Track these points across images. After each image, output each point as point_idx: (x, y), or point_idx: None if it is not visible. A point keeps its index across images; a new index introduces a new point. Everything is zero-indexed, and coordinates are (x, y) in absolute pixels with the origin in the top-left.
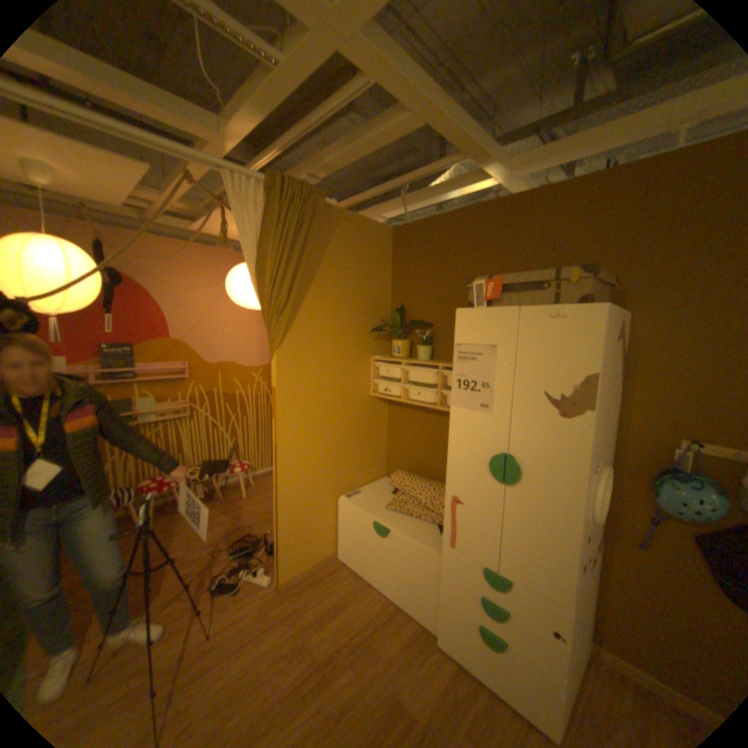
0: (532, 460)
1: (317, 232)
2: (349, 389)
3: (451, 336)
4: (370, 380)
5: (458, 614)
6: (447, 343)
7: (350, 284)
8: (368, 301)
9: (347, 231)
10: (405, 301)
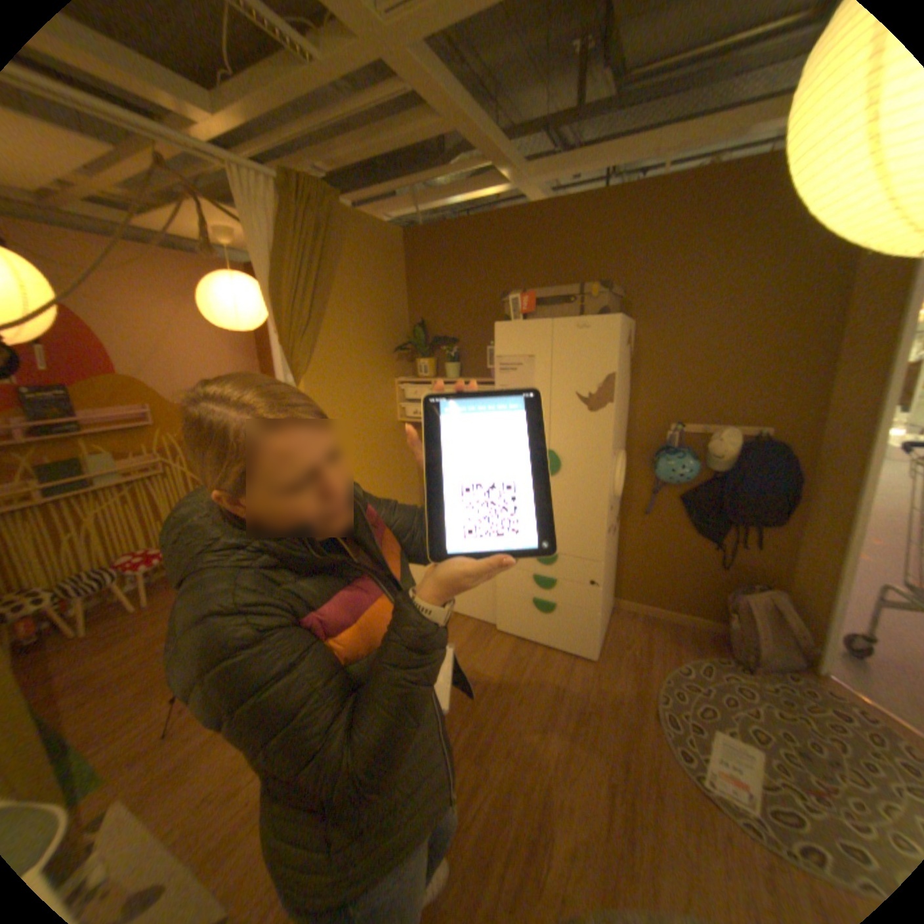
0: (568, 452)
1: (328, 237)
2: (378, 416)
3: (479, 352)
4: (396, 405)
5: (514, 597)
6: (475, 359)
7: (367, 298)
8: (386, 317)
9: (358, 235)
10: (426, 316)
